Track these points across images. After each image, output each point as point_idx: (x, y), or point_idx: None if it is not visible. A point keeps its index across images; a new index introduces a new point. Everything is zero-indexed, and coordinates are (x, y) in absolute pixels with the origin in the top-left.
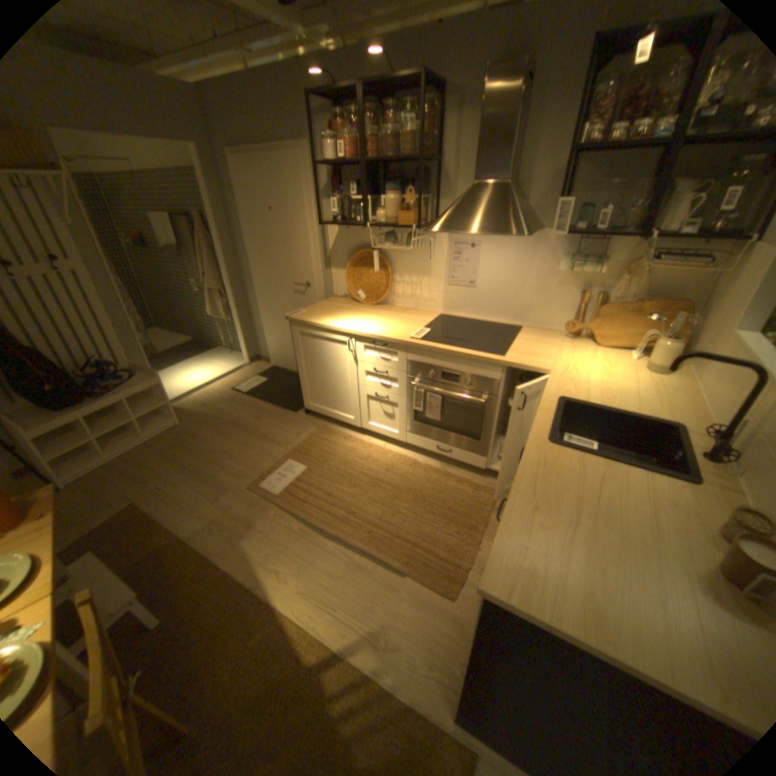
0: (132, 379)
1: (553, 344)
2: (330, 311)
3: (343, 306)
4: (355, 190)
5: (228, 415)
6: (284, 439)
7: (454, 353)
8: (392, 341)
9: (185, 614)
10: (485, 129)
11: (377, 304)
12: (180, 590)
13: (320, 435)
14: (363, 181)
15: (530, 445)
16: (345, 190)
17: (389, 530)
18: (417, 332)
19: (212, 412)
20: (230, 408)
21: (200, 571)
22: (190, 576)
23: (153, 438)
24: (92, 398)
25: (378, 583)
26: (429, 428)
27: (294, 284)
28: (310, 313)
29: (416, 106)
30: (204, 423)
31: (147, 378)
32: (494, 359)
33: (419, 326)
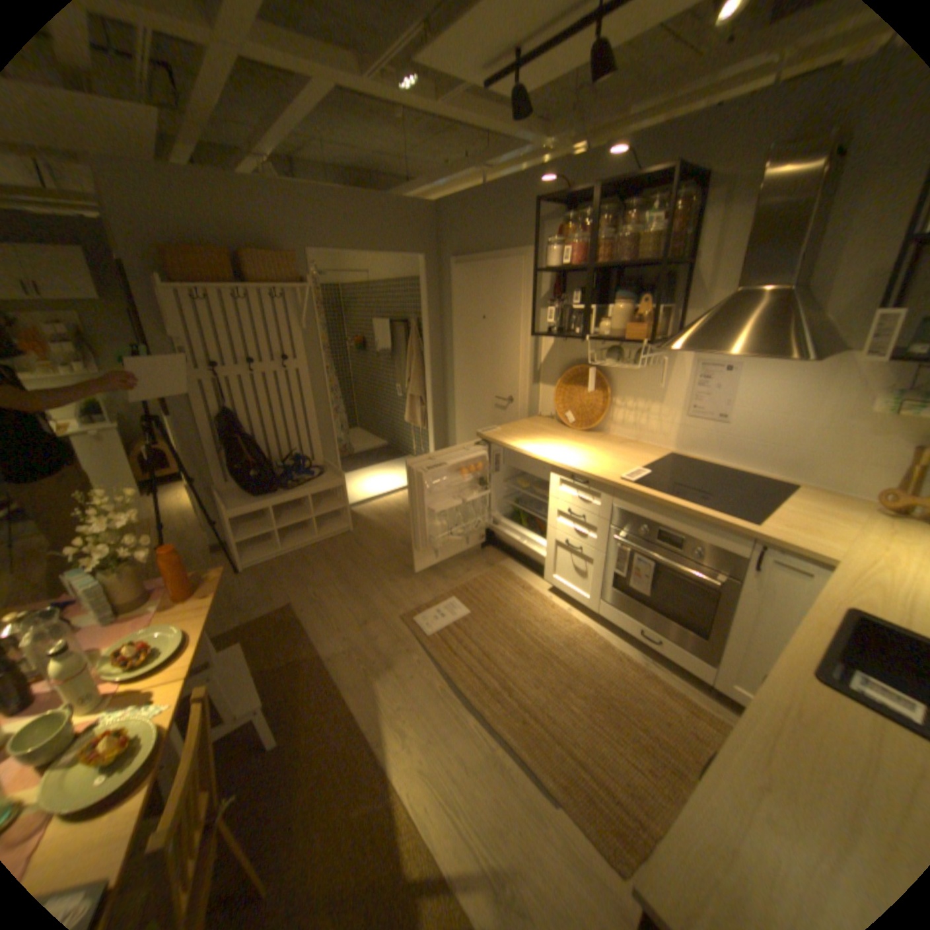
0: (321, 477)
1: (854, 521)
2: (529, 432)
3: (546, 428)
4: (579, 298)
5: (401, 531)
6: (451, 572)
7: (680, 509)
8: (596, 478)
9: (302, 748)
10: (761, 223)
11: (588, 430)
12: (305, 716)
13: (492, 577)
14: (589, 289)
15: (780, 674)
16: (568, 298)
17: (552, 730)
18: (632, 472)
19: (386, 524)
20: (405, 524)
21: (328, 701)
22: (318, 704)
23: (326, 541)
24: (285, 490)
25: (521, 802)
26: (634, 603)
27: (495, 398)
28: (505, 432)
29: (667, 203)
30: (376, 535)
31: (334, 478)
32: (743, 528)
33: (638, 465)
